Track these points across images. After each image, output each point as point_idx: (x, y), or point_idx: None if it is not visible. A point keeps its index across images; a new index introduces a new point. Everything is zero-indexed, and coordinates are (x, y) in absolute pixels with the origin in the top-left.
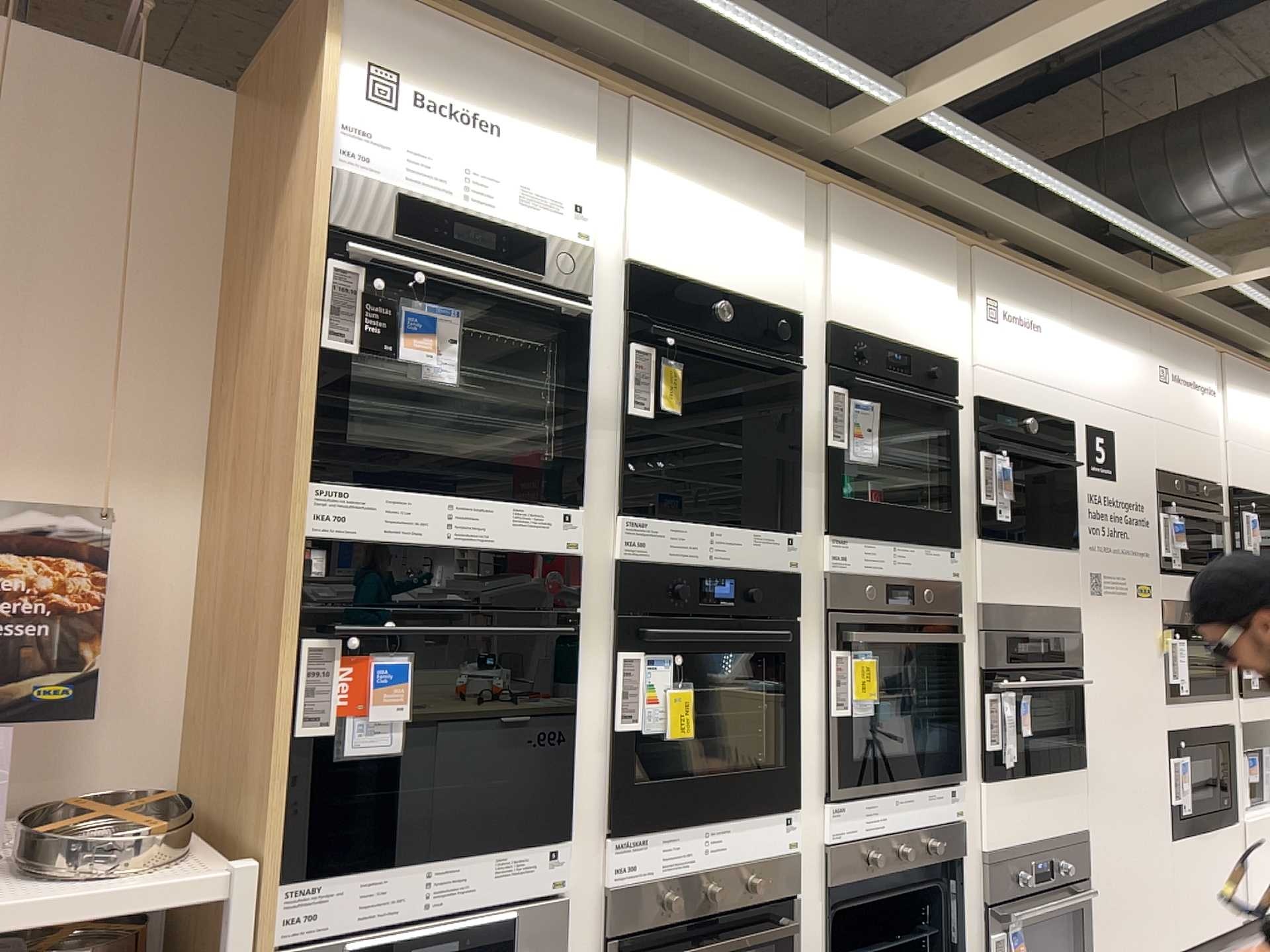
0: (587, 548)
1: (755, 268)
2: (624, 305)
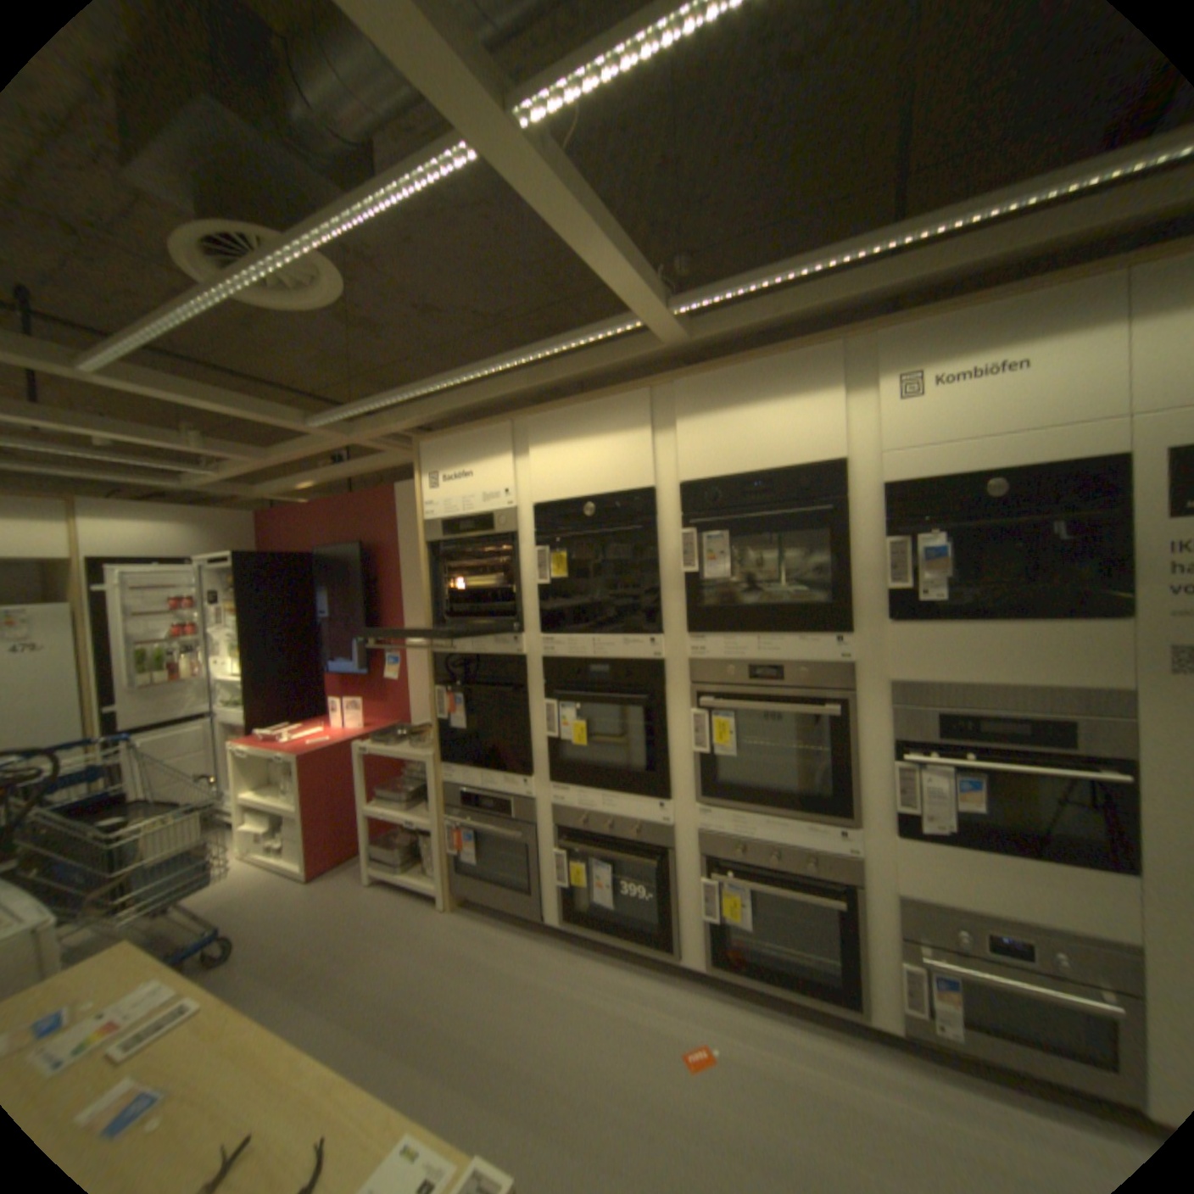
0: (527, 655)
1: (614, 466)
2: (534, 525)
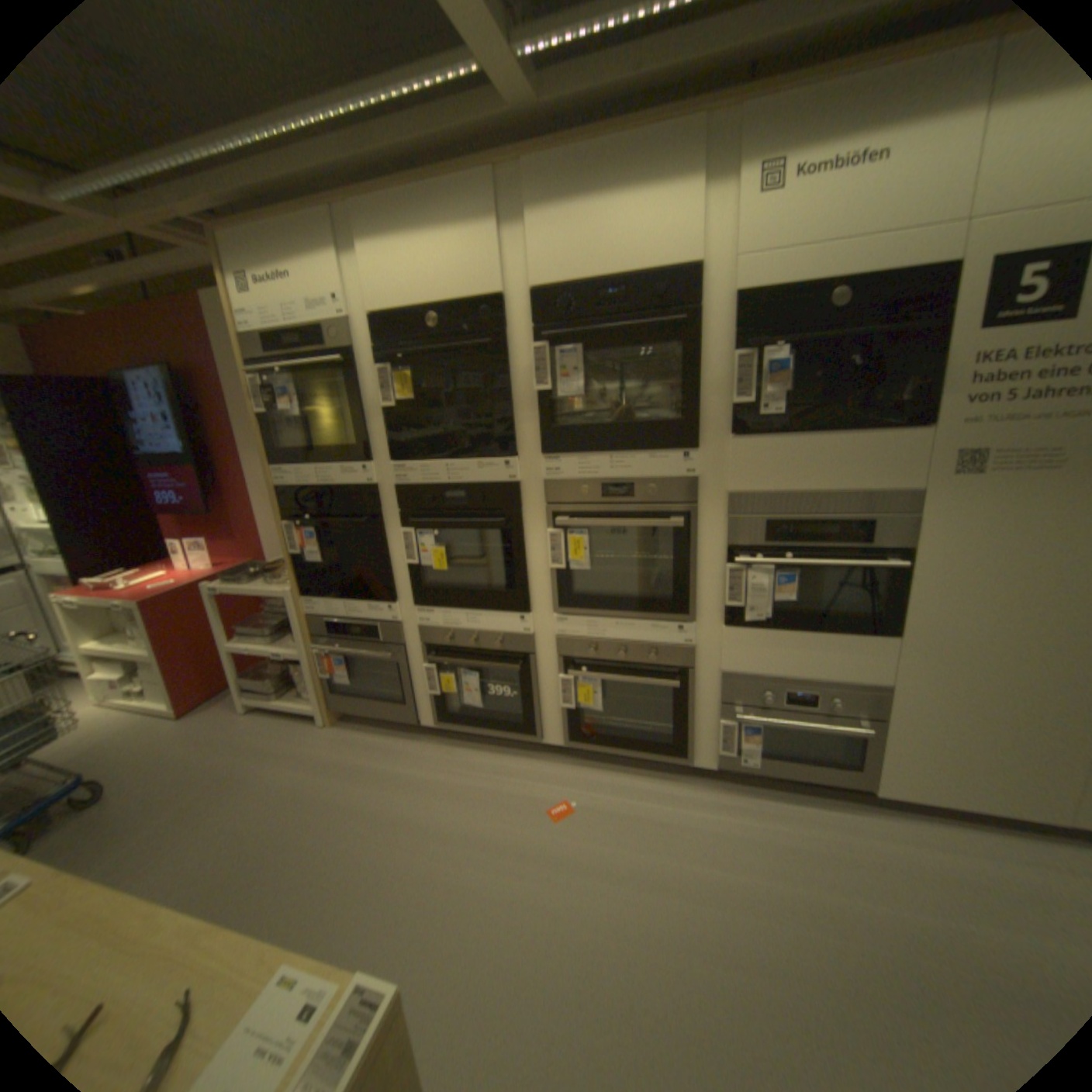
0: (378, 484)
1: (457, 268)
2: (371, 340)
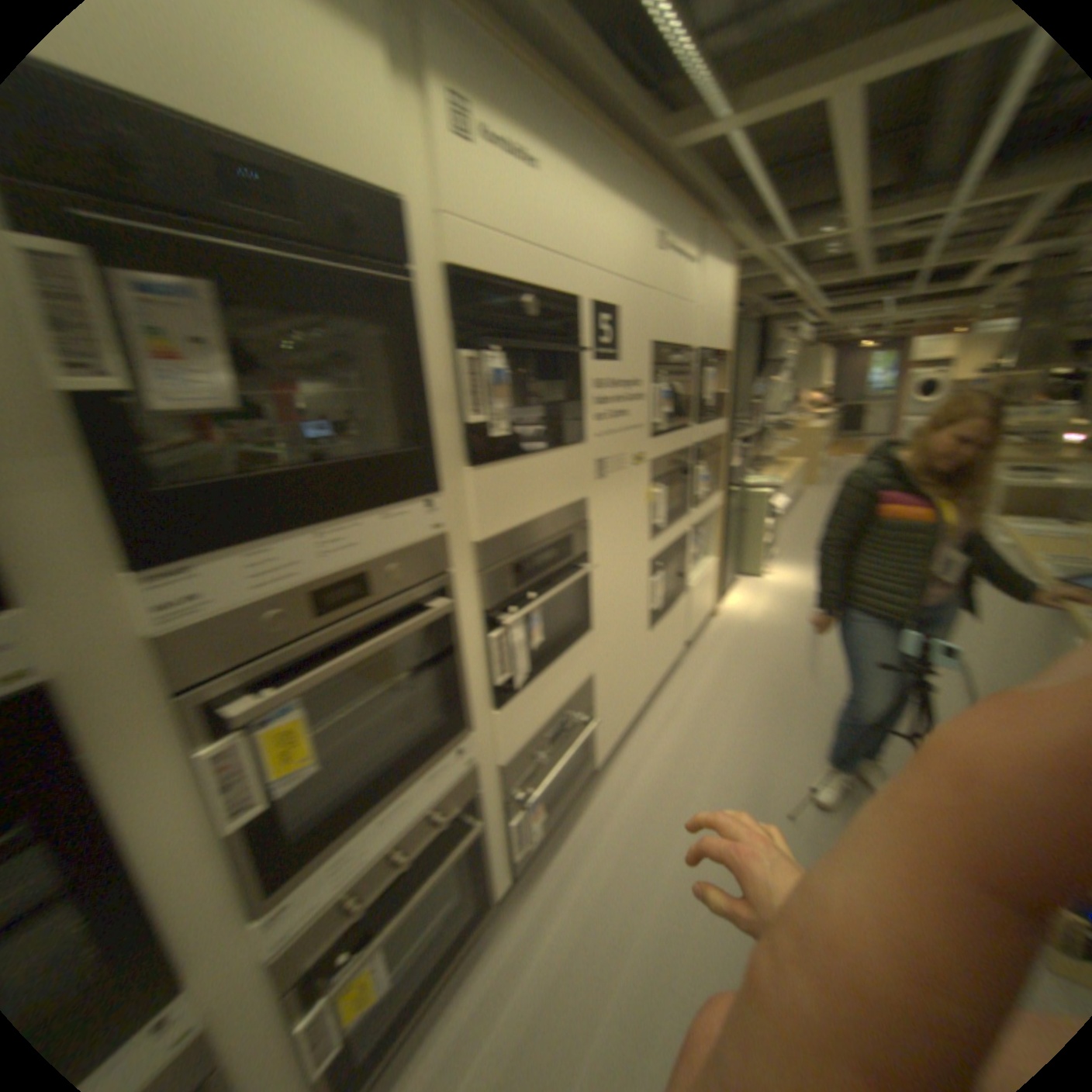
0: None
1: None
2: None
